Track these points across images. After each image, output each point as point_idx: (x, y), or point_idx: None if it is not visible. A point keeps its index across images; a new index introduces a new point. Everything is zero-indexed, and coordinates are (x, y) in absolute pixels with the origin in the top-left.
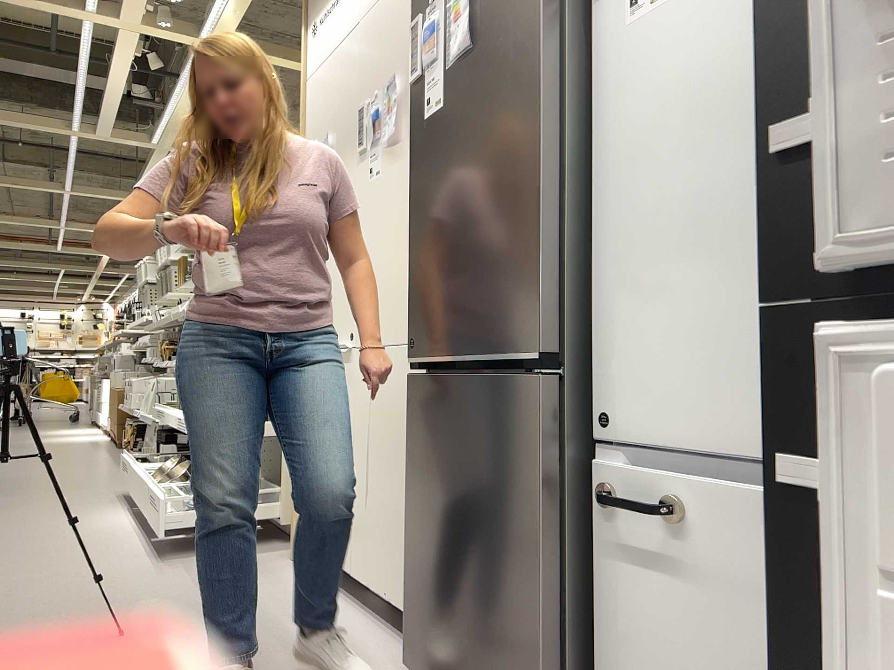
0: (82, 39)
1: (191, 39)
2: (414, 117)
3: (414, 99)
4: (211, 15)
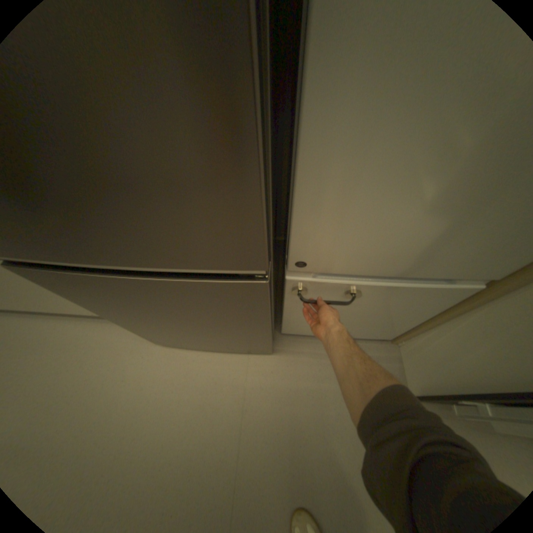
0: None
1: None
2: None
3: None
4: None
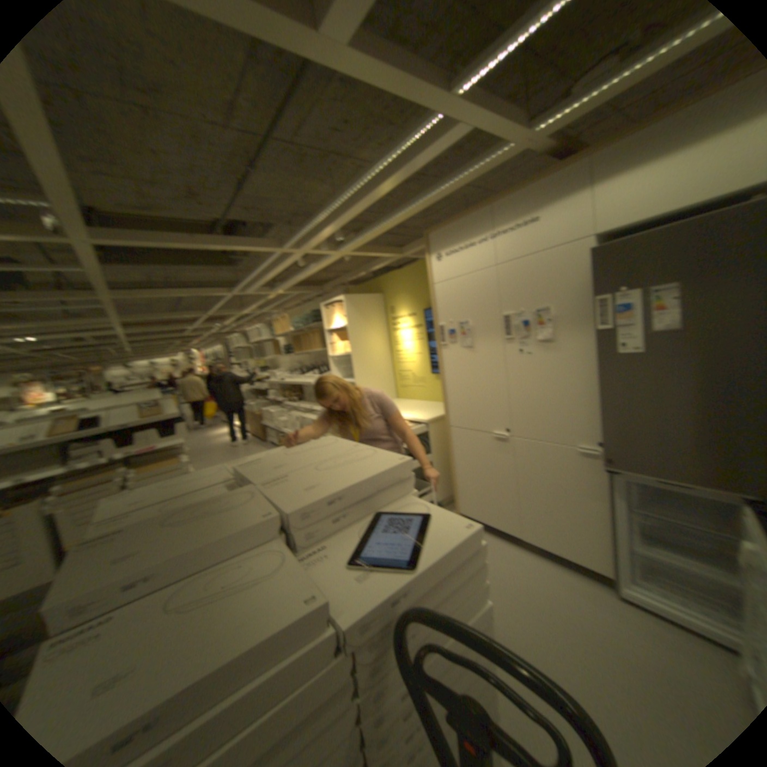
0: (271, 260)
1: (334, 253)
2: (604, 348)
3: (603, 338)
4: (352, 241)
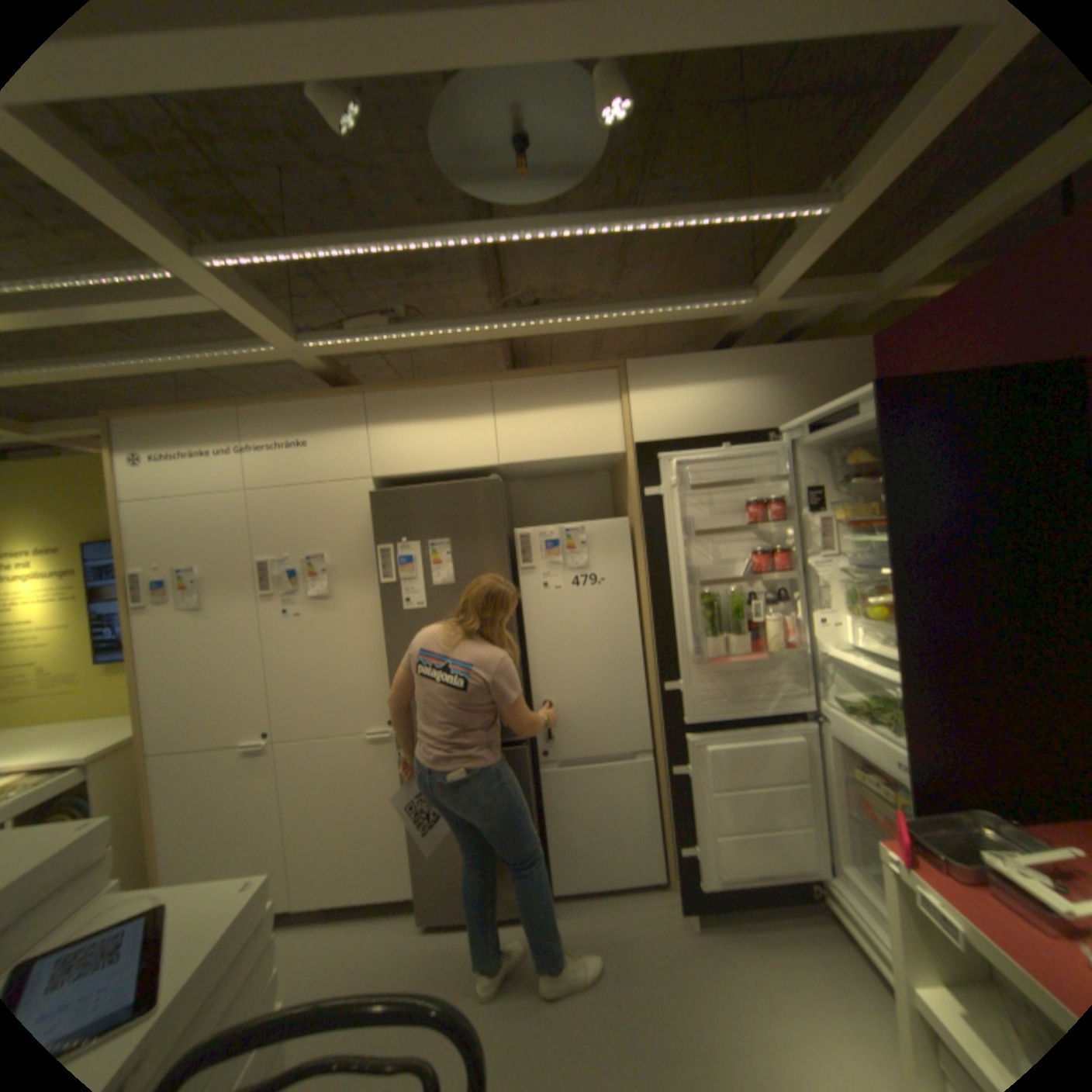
0: None
1: None
2: (389, 604)
3: (388, 593)
4: None
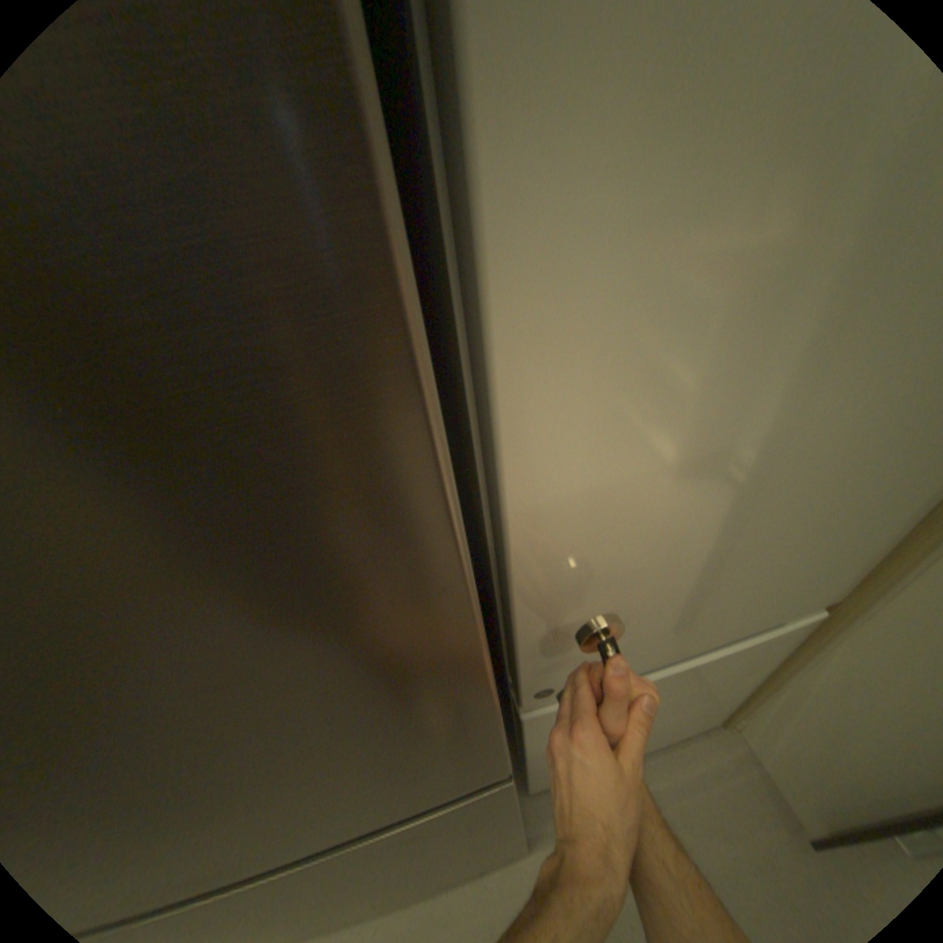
0: None
1: None
2: None
3: None
4: None
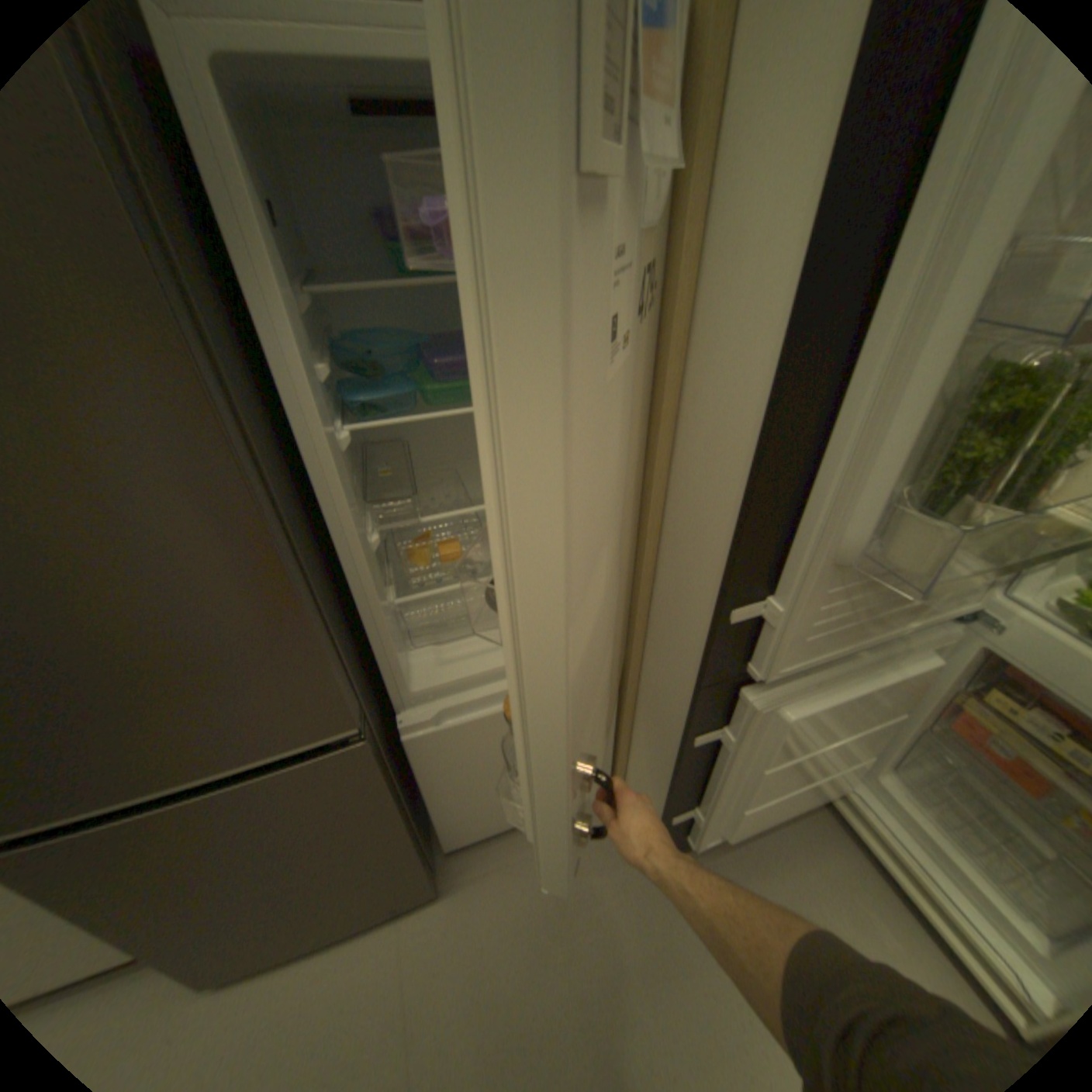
0: None
1: None
2: None
3: None
4: None
